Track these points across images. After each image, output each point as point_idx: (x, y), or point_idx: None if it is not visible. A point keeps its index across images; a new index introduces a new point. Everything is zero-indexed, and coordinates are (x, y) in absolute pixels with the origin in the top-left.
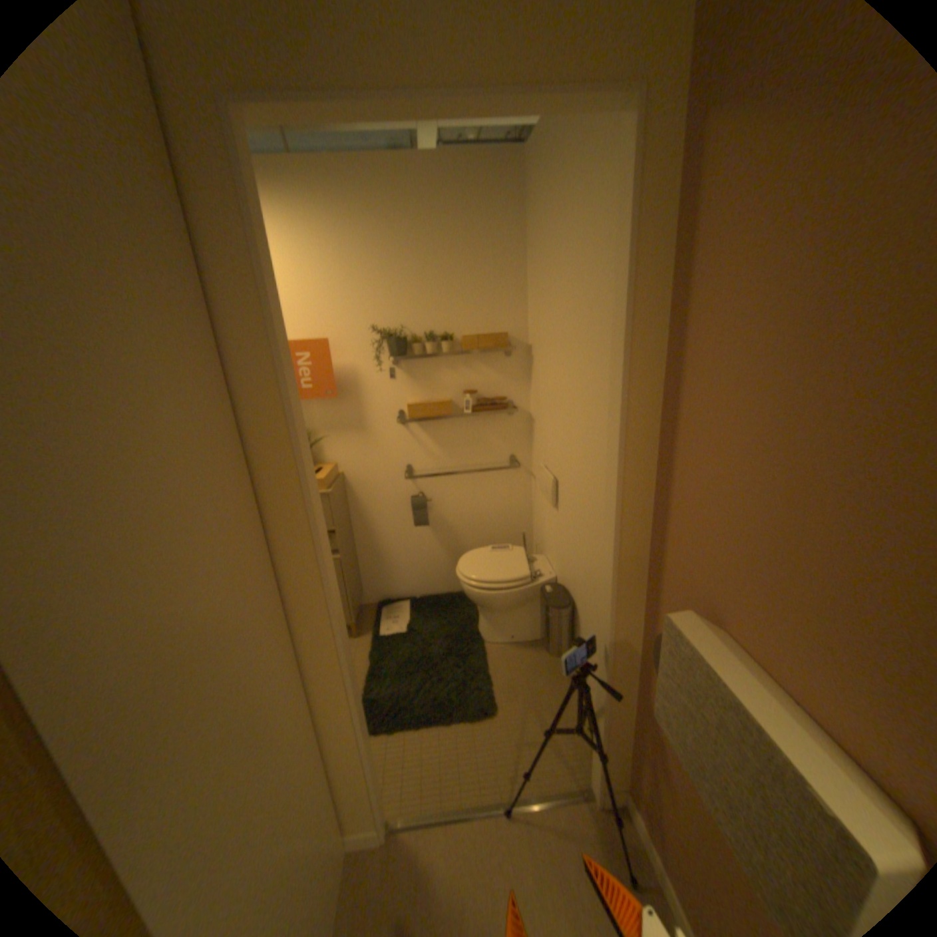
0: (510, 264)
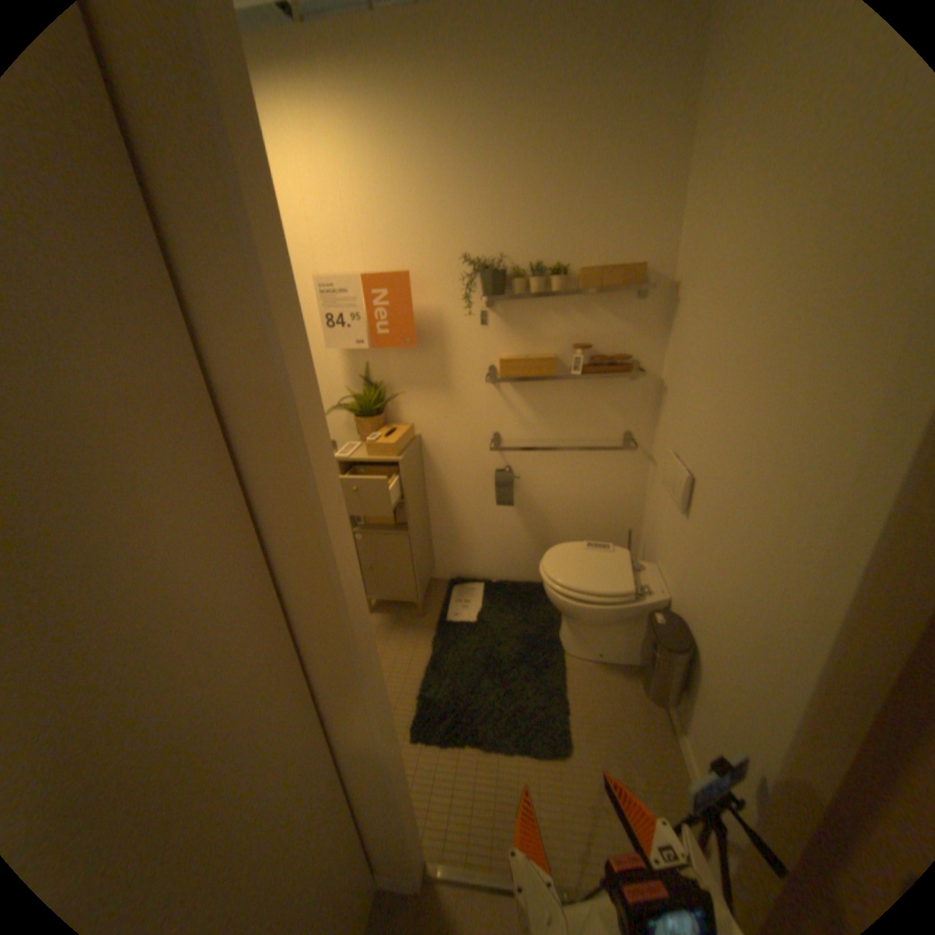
0: (665, 157)
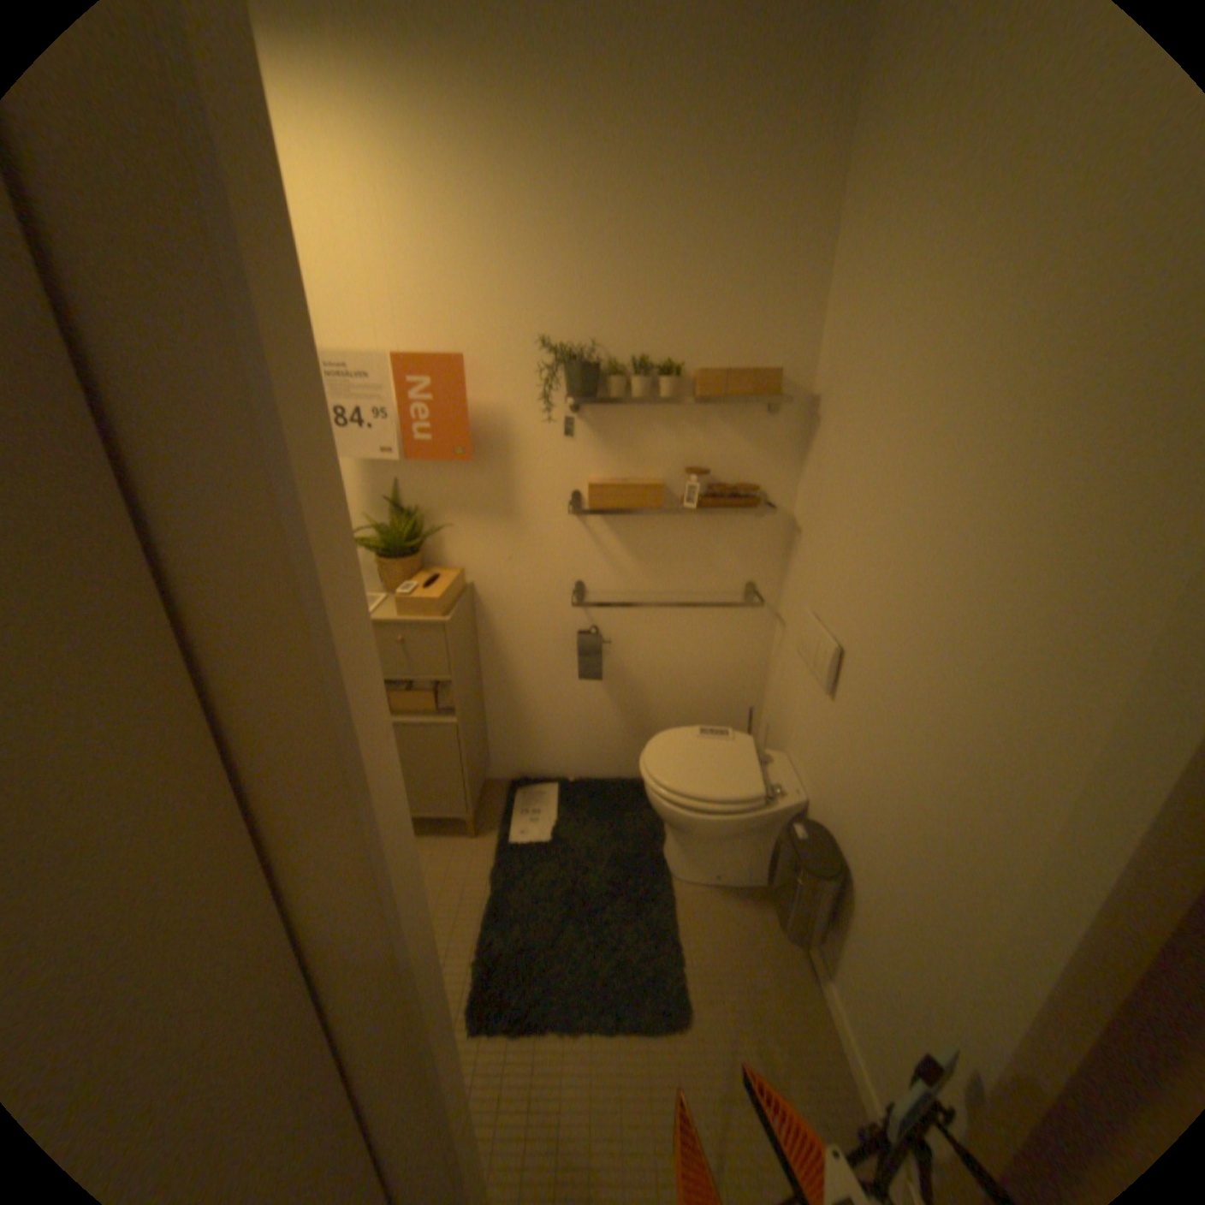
0: (807, 234)
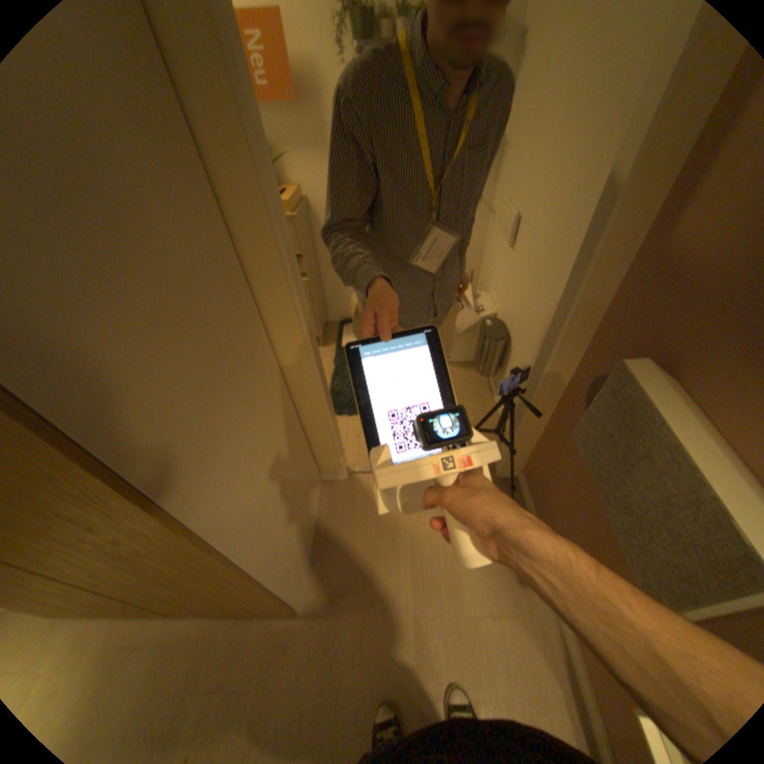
0: None
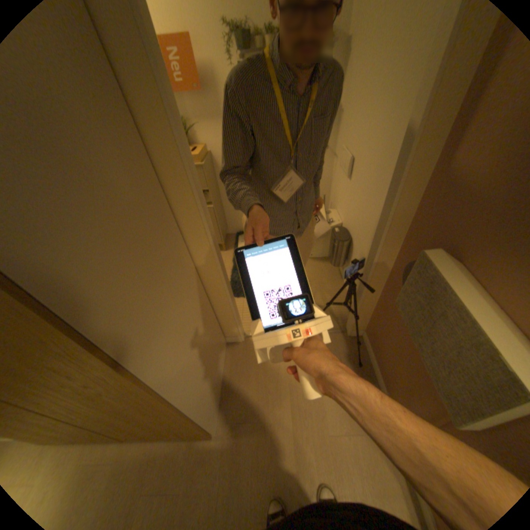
0: None
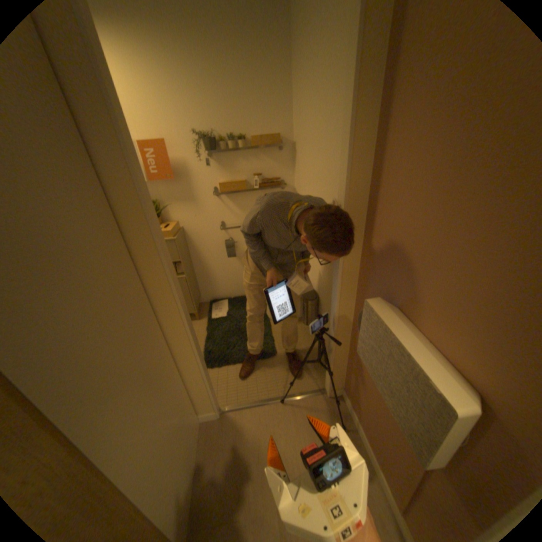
0: (281, 84)
